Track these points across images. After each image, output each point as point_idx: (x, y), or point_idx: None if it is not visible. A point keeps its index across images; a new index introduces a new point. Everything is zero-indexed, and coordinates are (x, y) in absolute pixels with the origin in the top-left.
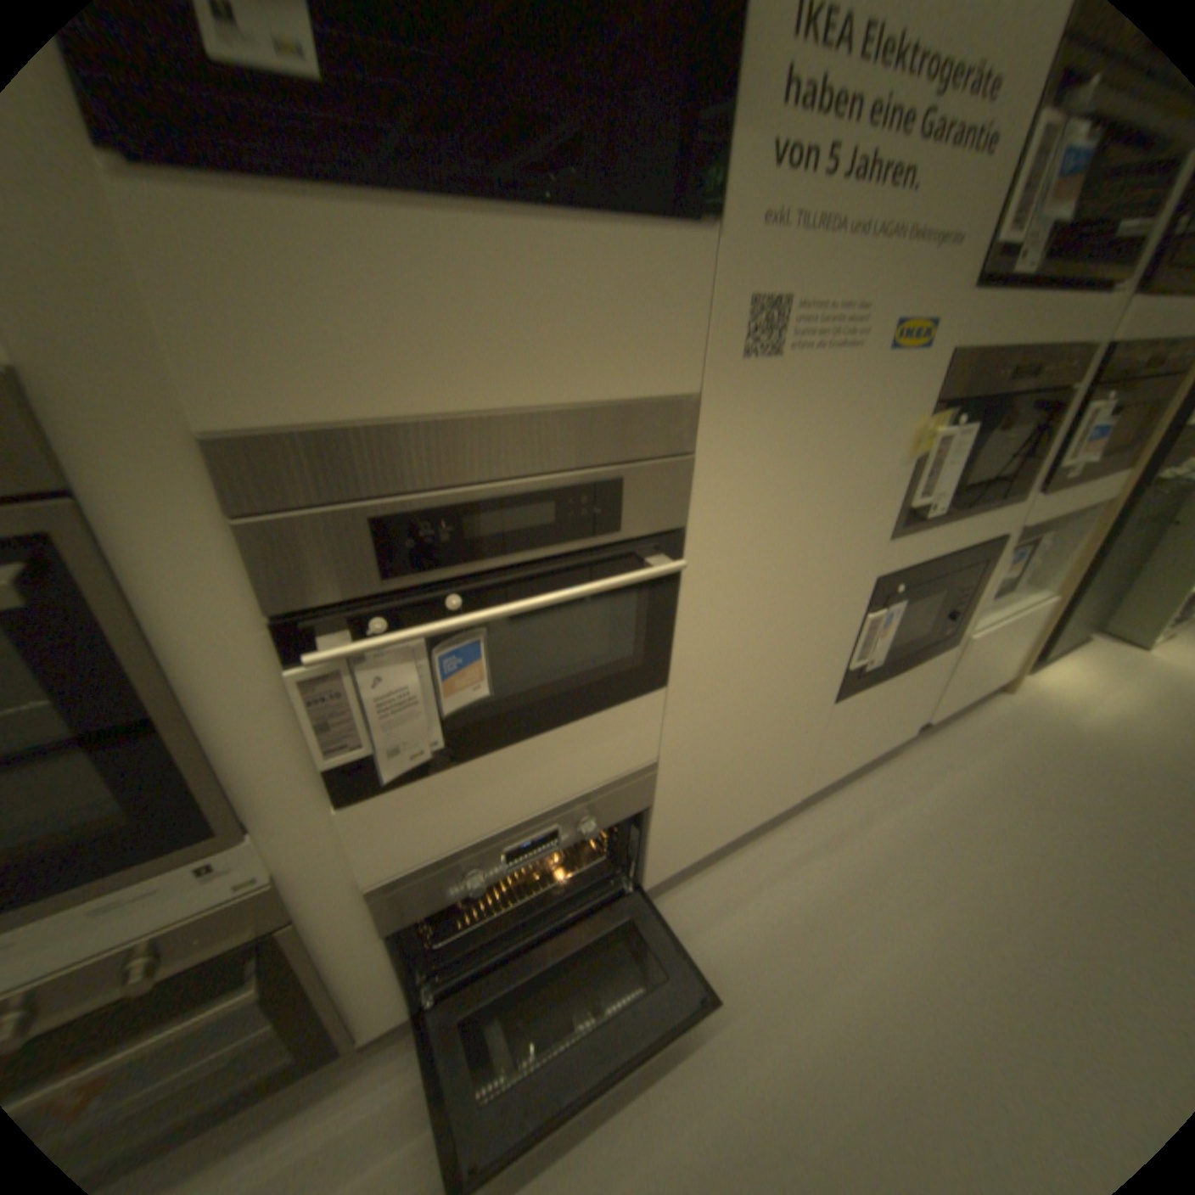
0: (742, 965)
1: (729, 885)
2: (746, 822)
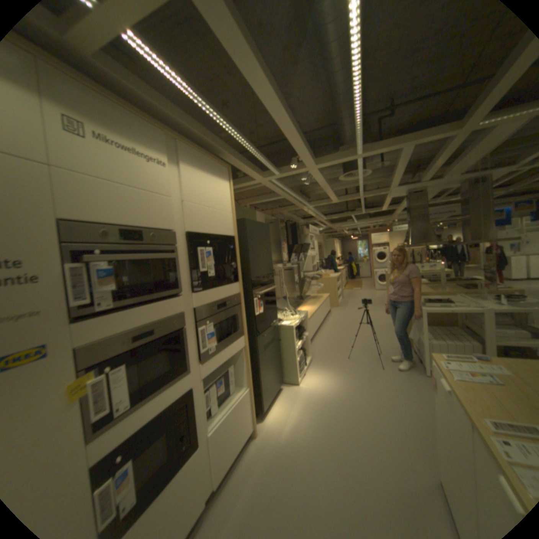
0: None
1: None
2: None
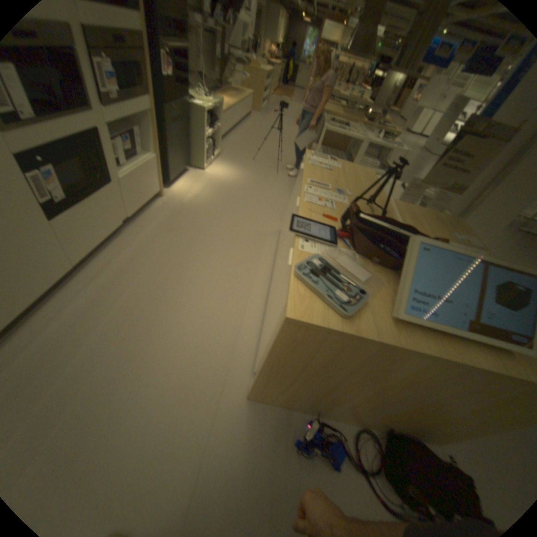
0: (61, 336)
1: (48, 315)
2: (39, 288)
